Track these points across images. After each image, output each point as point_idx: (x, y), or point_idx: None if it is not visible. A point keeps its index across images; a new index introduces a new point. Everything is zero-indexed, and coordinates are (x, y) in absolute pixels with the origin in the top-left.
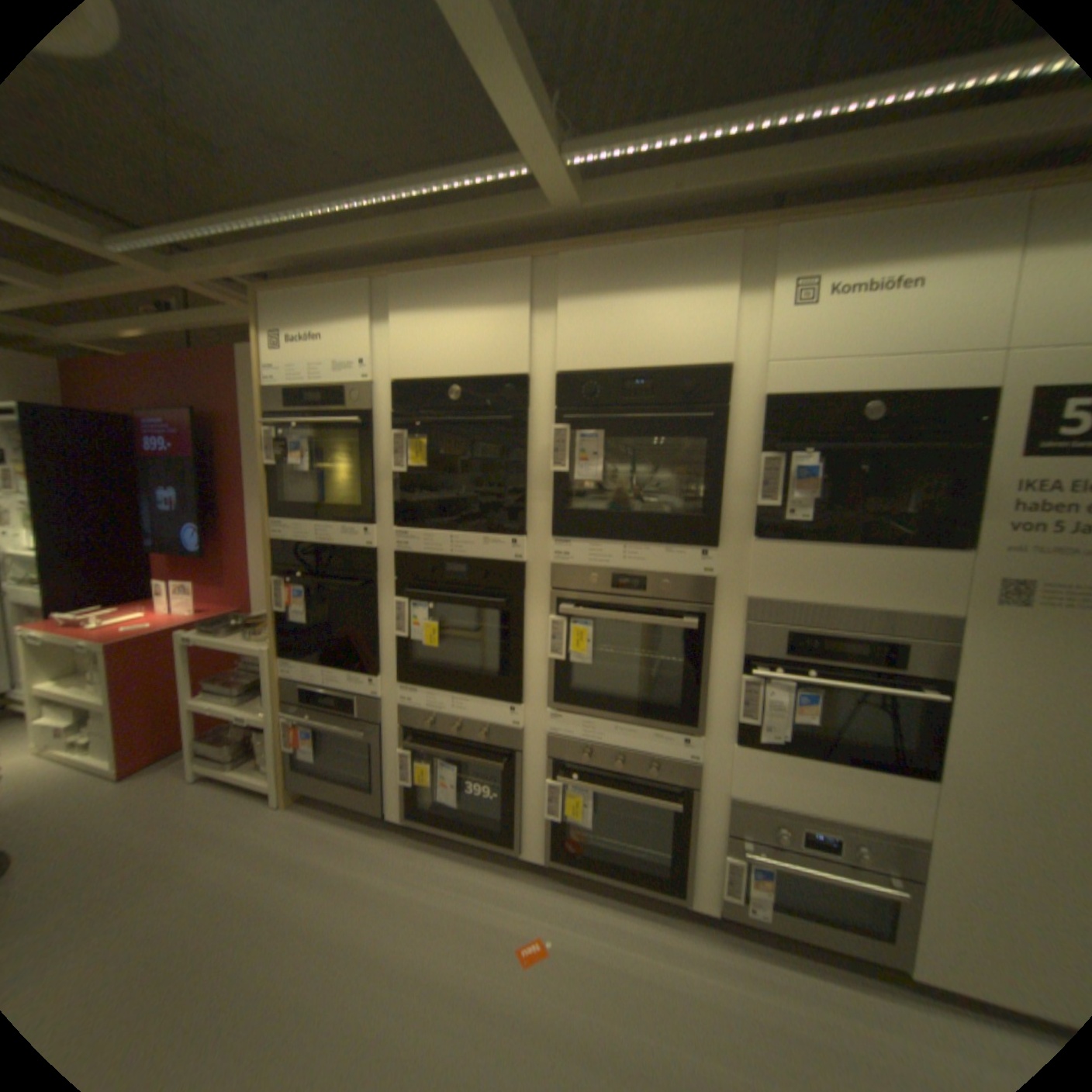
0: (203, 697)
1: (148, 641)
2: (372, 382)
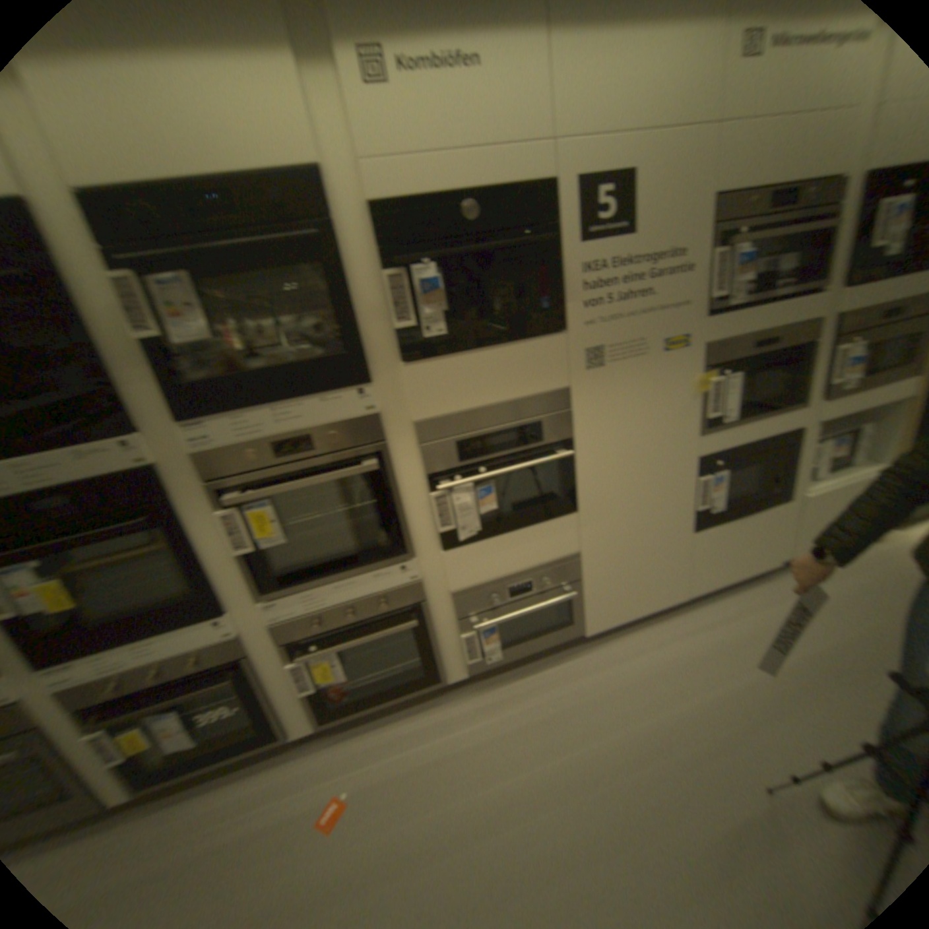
0: None
1: None
2: None
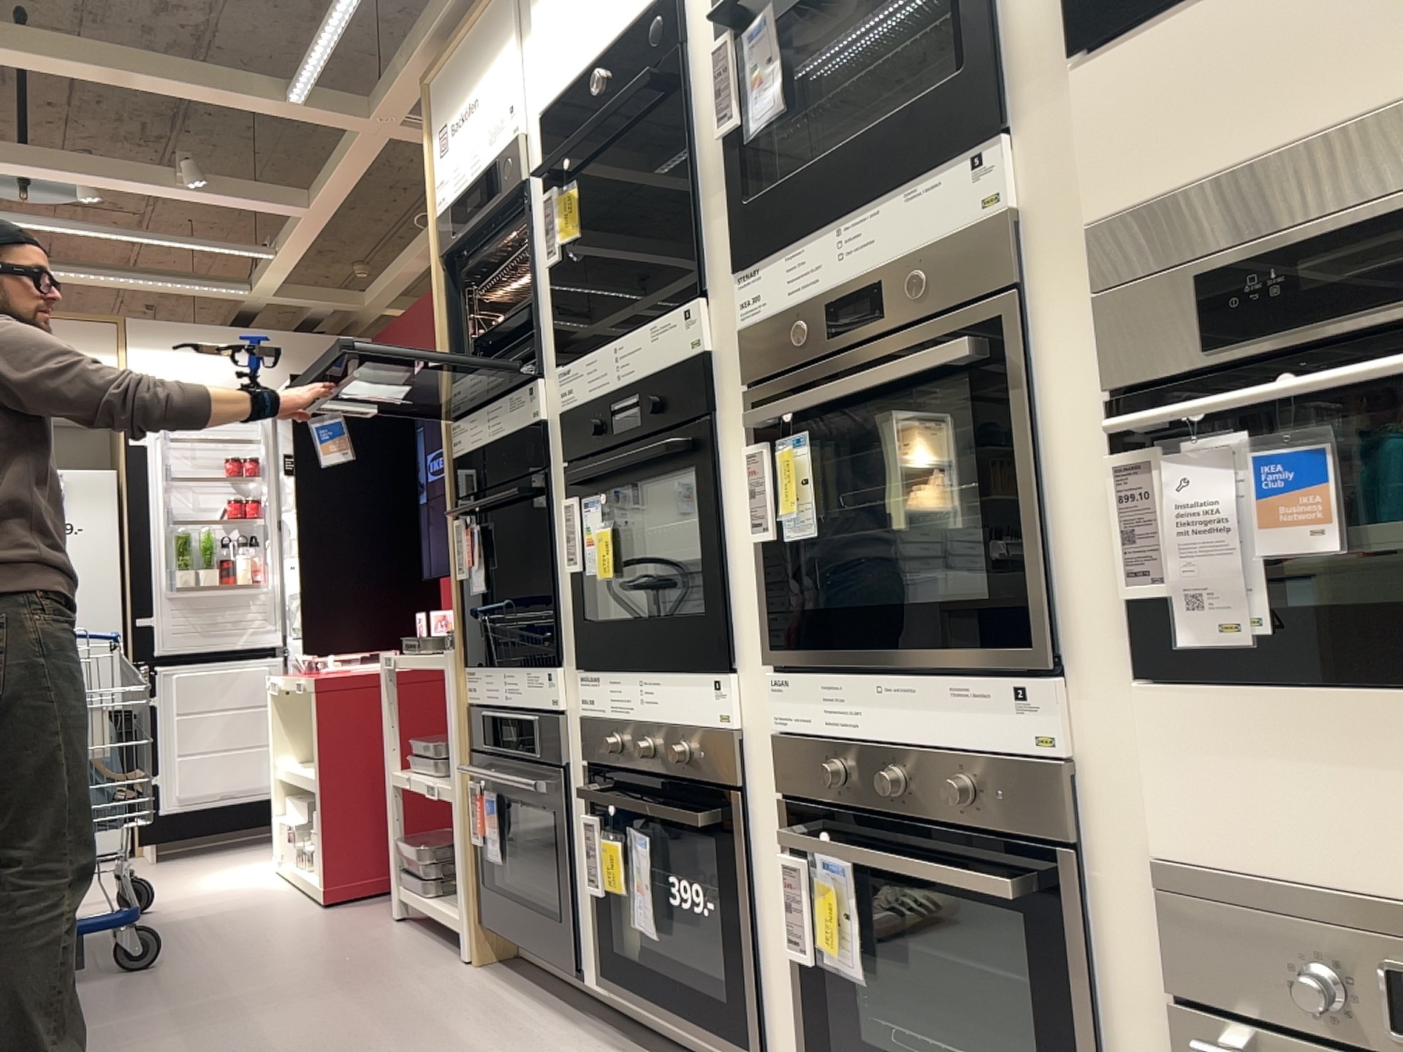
0: (416, 759)
1: (377, 678)
2: (524, 131)
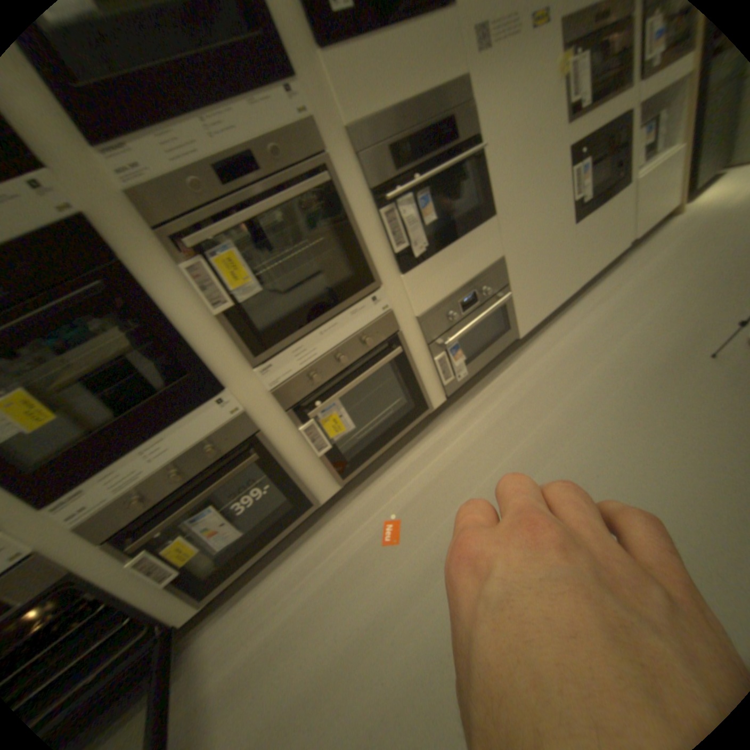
0: None
1: None
2: None
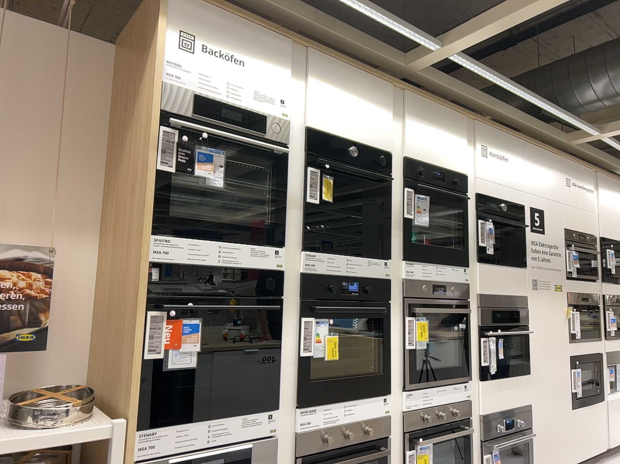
0: None
1: None
2: (291, 125)
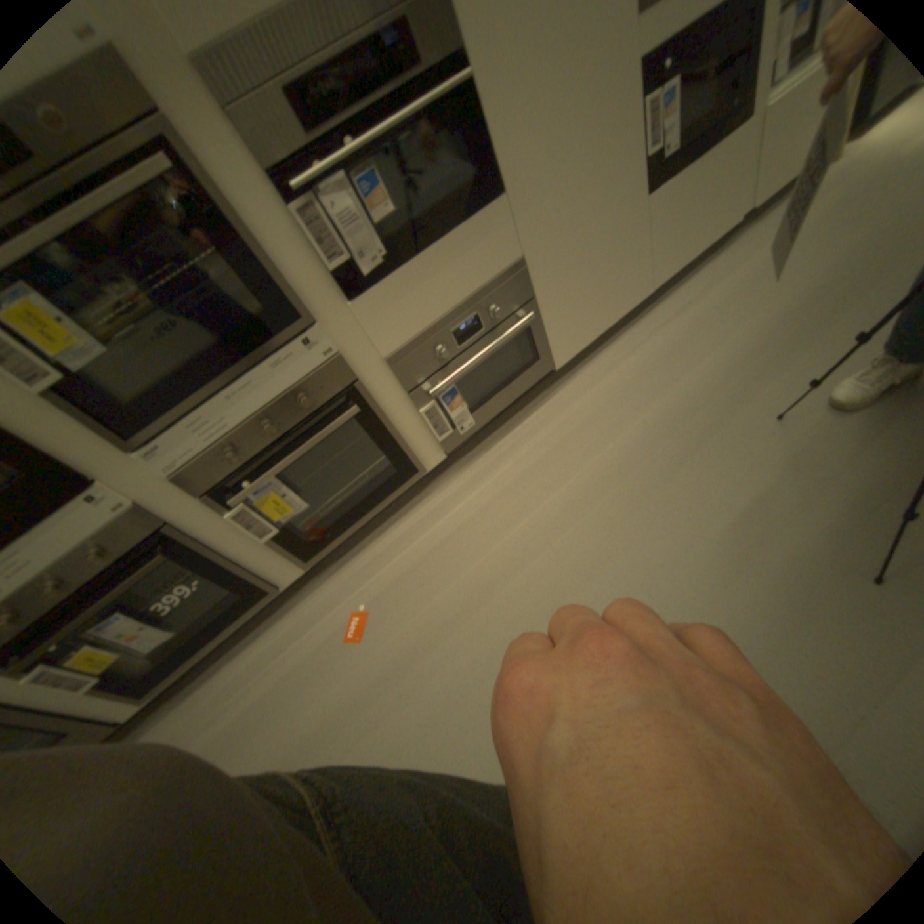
0: None
1: None
2: None
